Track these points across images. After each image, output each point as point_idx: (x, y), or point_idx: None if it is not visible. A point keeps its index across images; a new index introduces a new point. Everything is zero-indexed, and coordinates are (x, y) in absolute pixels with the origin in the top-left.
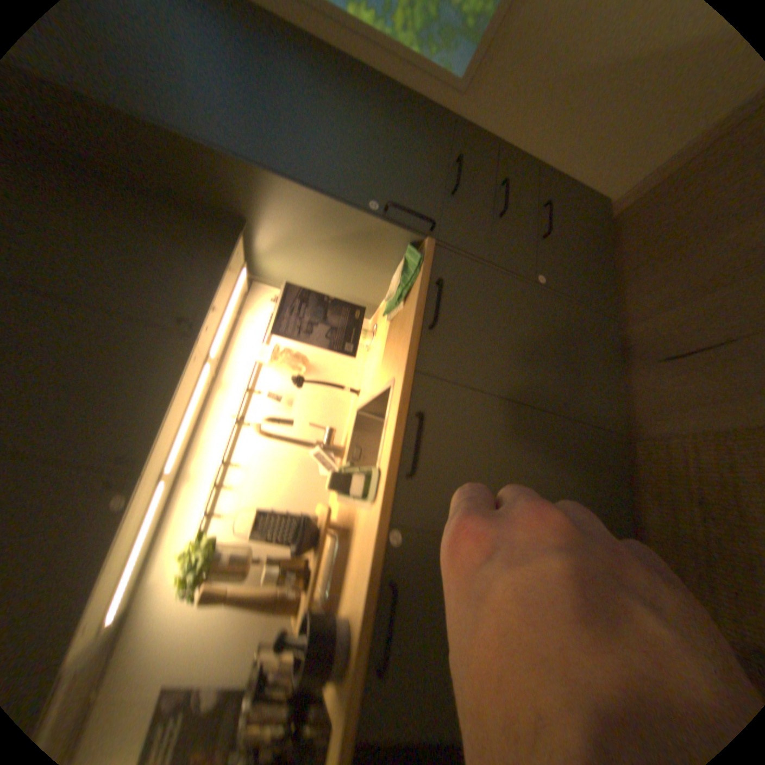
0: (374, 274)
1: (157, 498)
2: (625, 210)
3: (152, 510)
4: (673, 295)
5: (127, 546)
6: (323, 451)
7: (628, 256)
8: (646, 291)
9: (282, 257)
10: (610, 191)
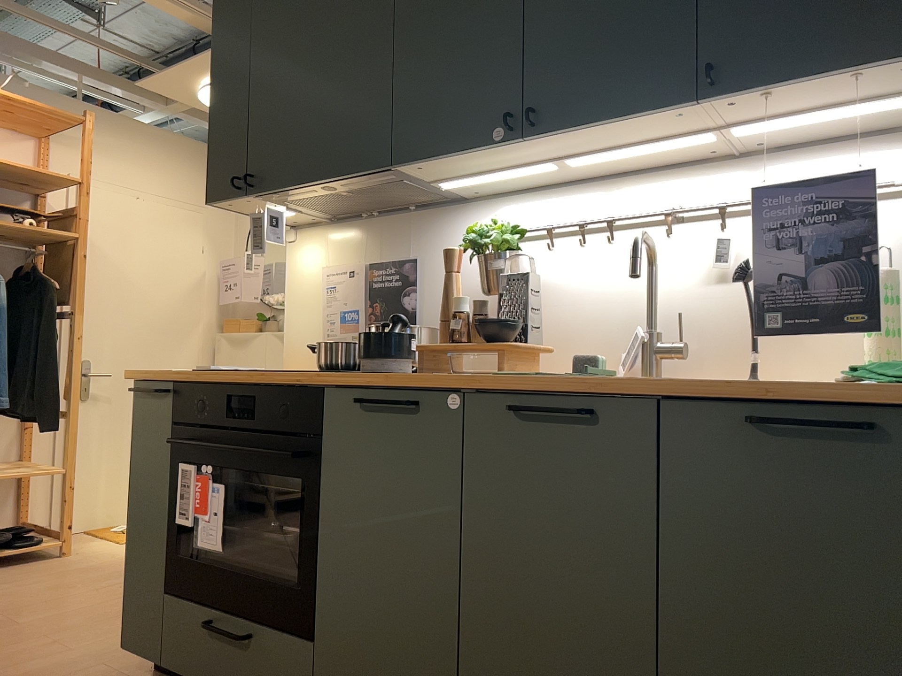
0: None
1: (553, 177)
2: None
3: (540, 179)
4: None
5: (488, 171)
6: (638, 349)
7: None
8: None
9: None
10: None
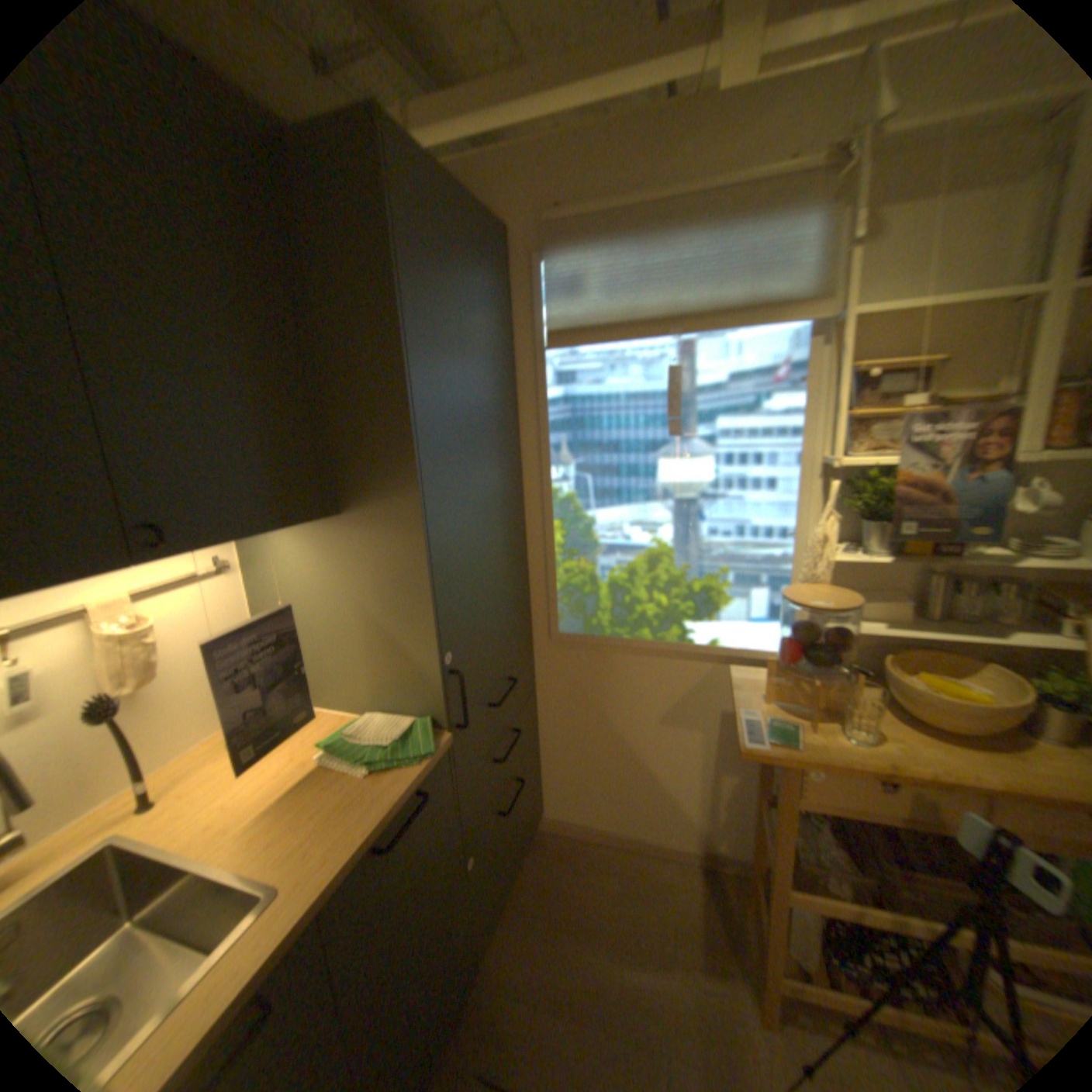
0: (354, 691)
1: None
2: (541, 838)
3: None
4: (527, 991)
5: None
6: None
7: (518, 894)
8: (510, 959)
9: (302, 566)
10: (546, 811)
